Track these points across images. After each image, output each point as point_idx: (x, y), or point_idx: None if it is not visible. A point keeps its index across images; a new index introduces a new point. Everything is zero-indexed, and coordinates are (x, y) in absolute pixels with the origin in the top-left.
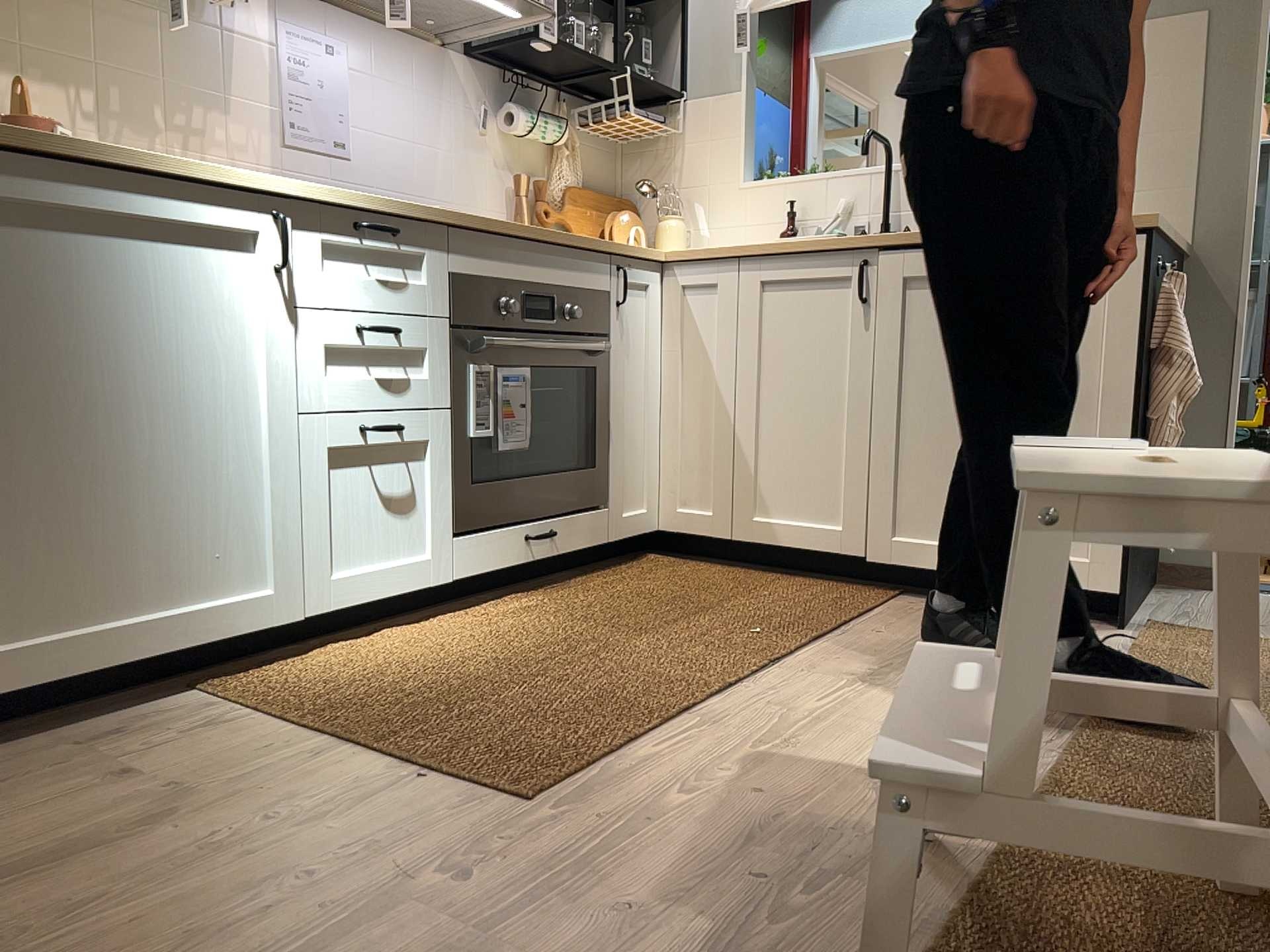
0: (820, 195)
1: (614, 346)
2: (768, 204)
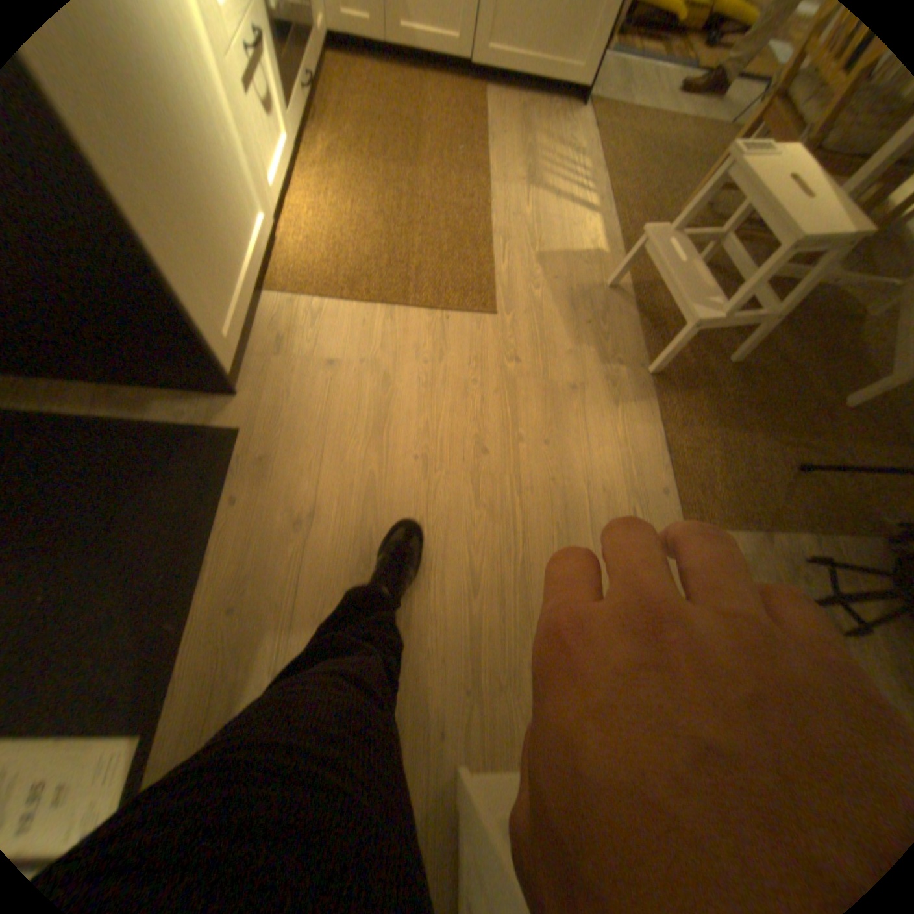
0: None
1: None
2: None
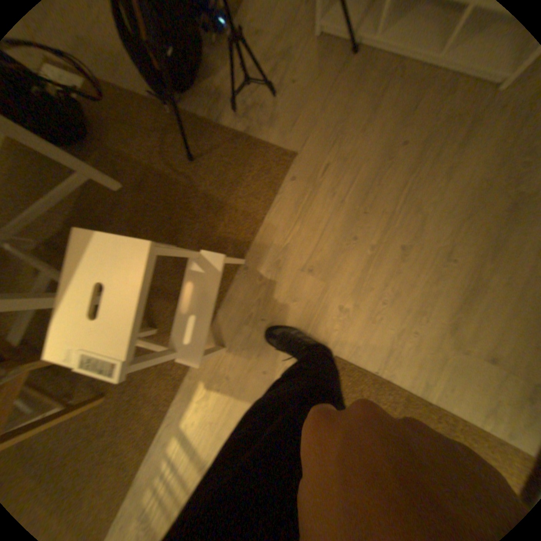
0: None
1: None
2: None
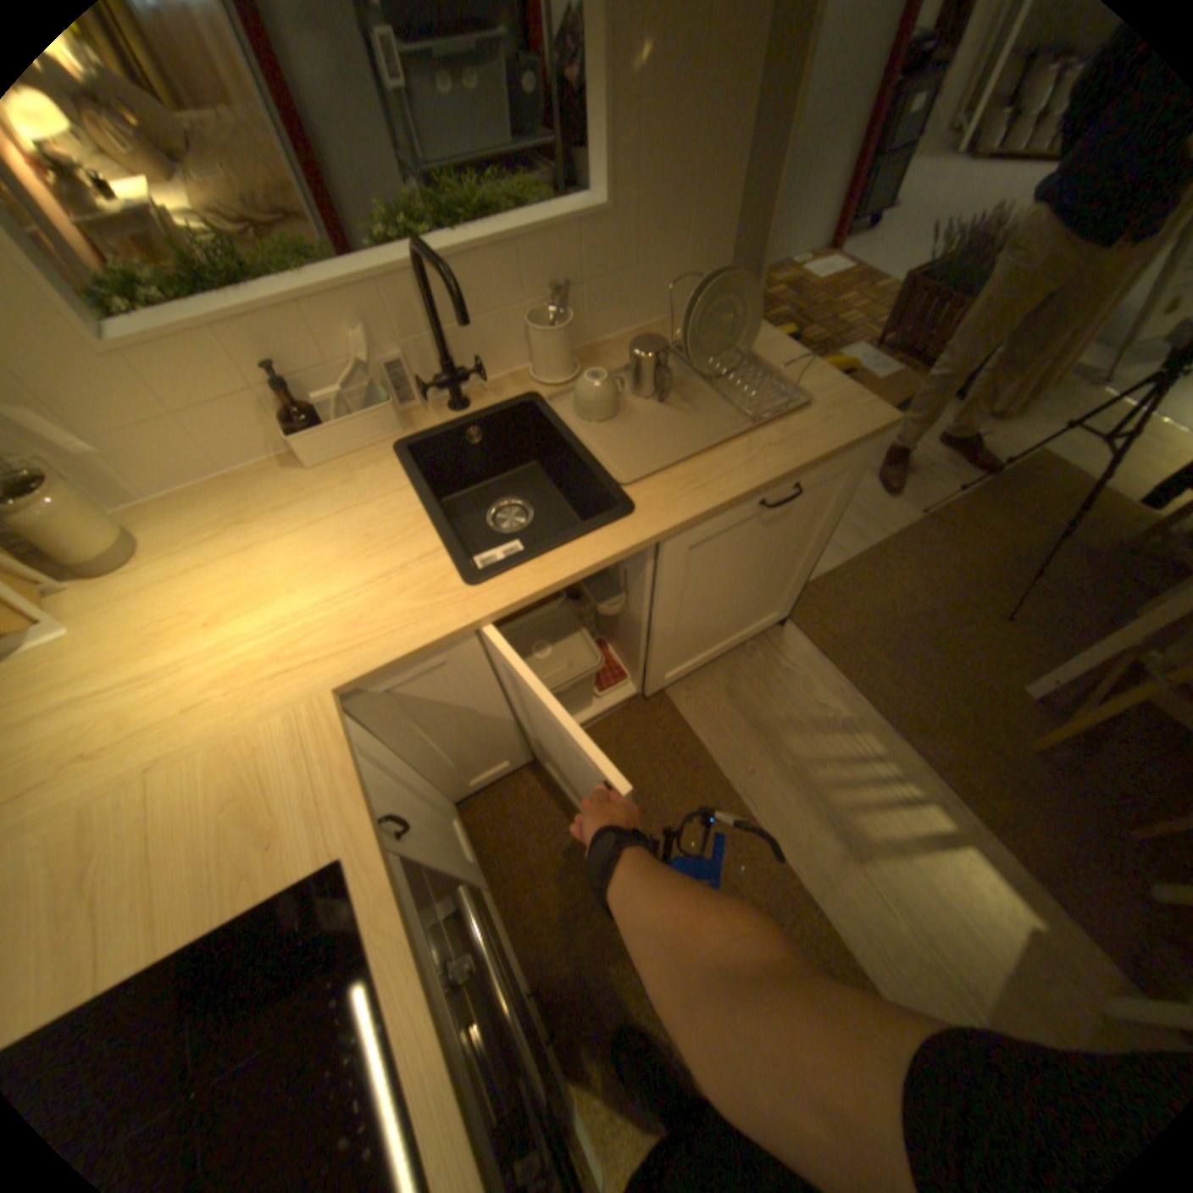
0: (291, 328)
1: (420, 858)
2: (190, 365)
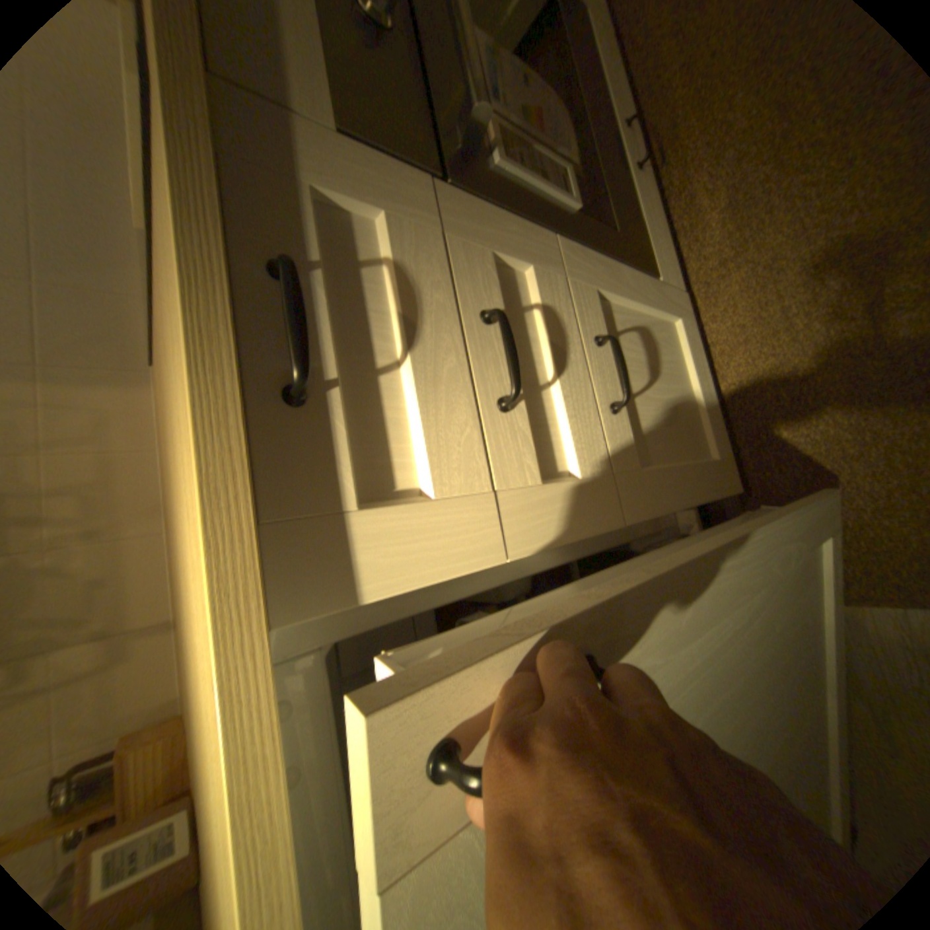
0: None
1: None
2: None
